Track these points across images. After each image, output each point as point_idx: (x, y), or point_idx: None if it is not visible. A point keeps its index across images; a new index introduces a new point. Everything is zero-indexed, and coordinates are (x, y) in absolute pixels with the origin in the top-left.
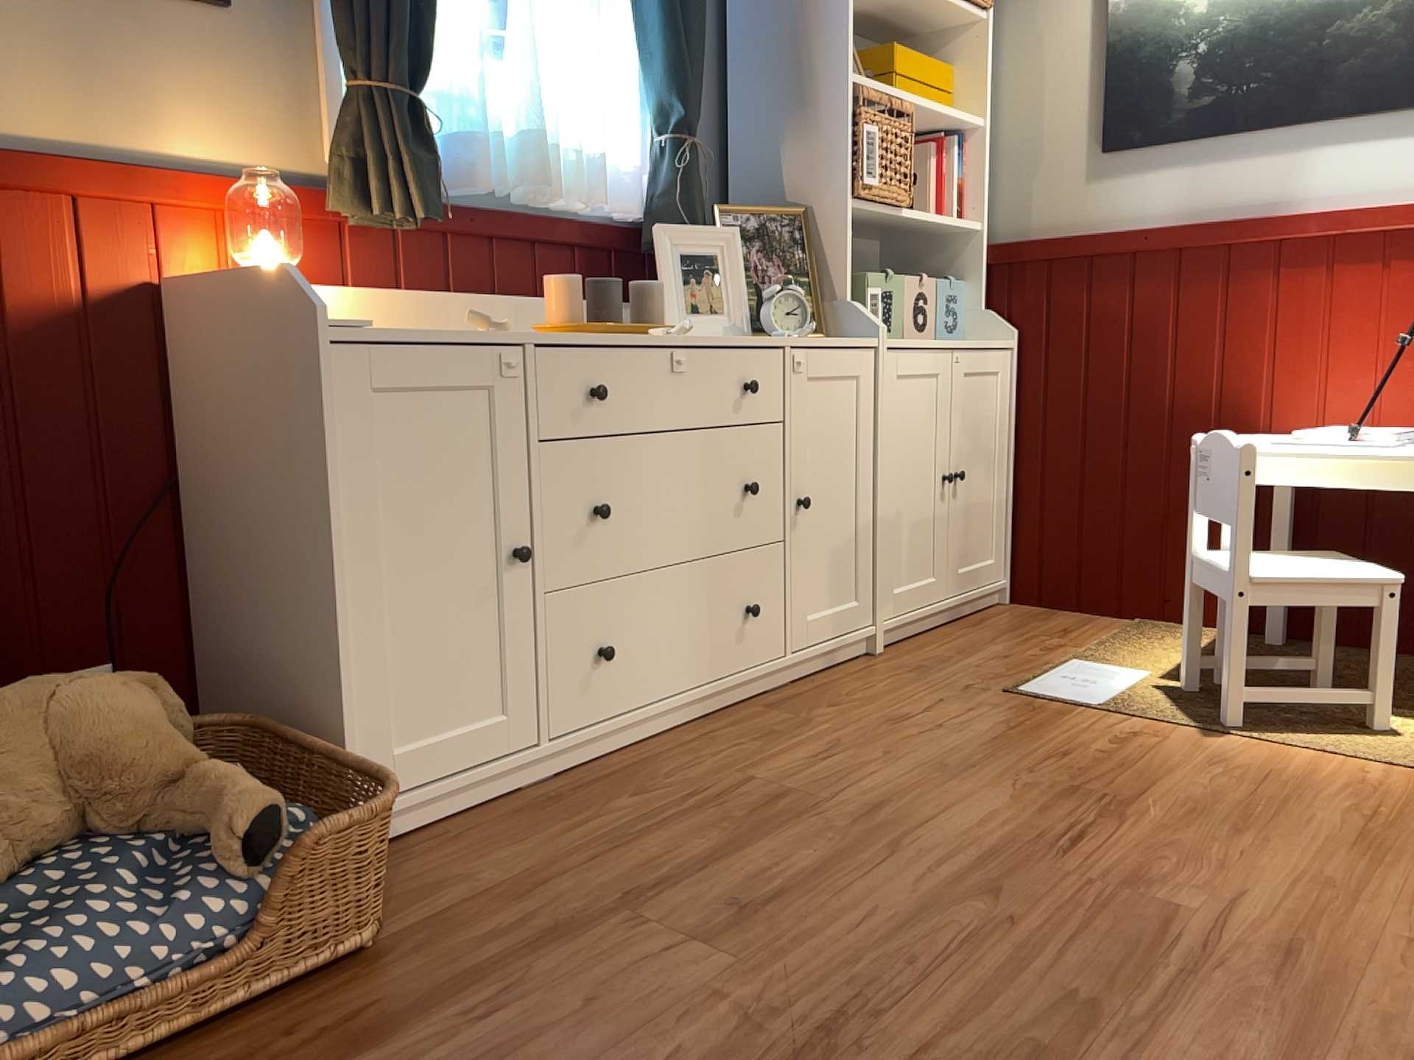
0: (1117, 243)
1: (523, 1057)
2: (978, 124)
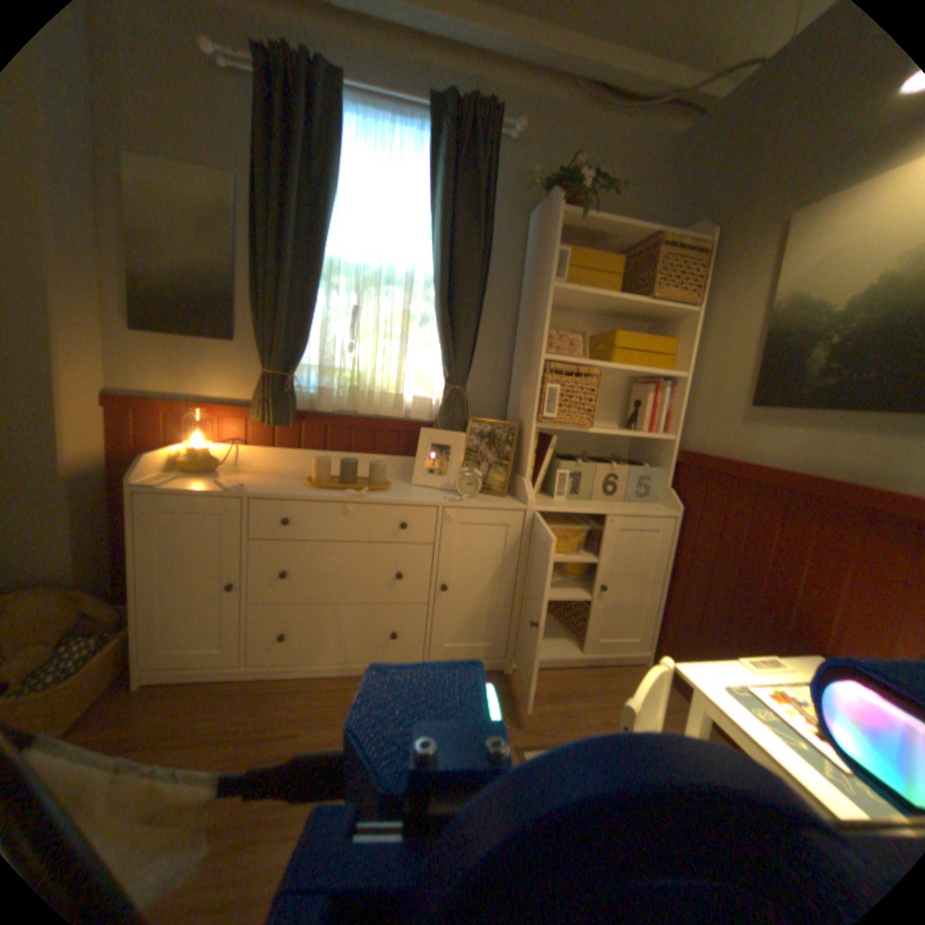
0: (750, 471)
1: None
2: (681, 375)
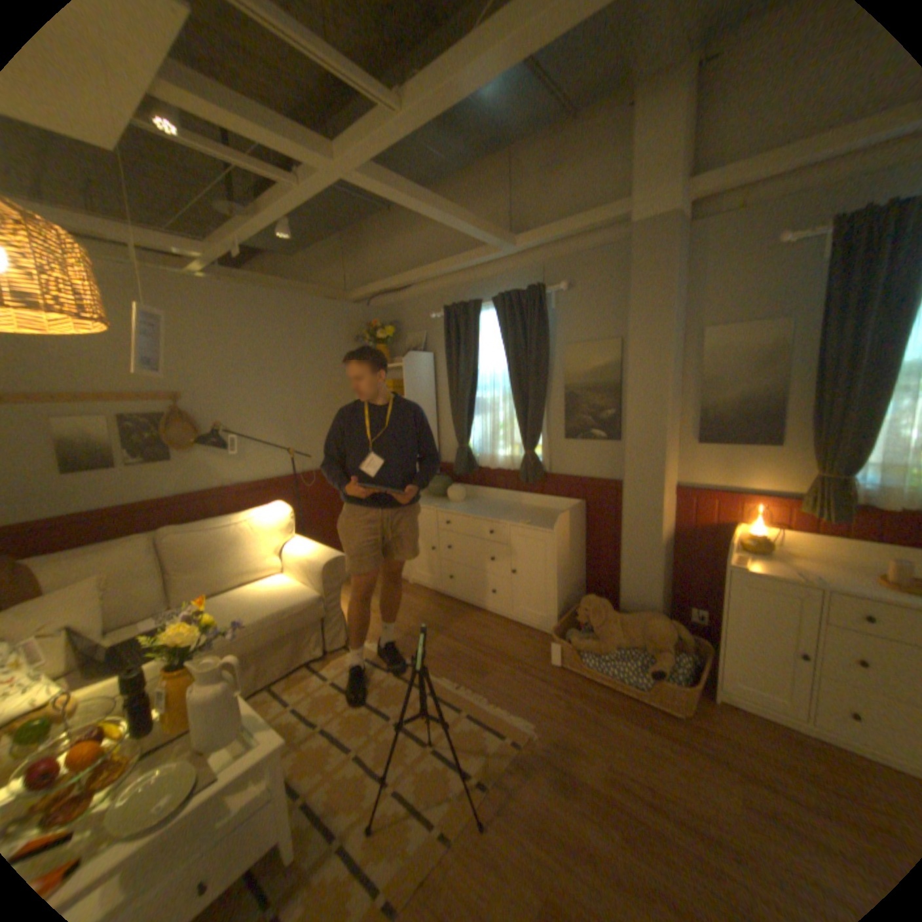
0: None
1: (666, 765)
2: None
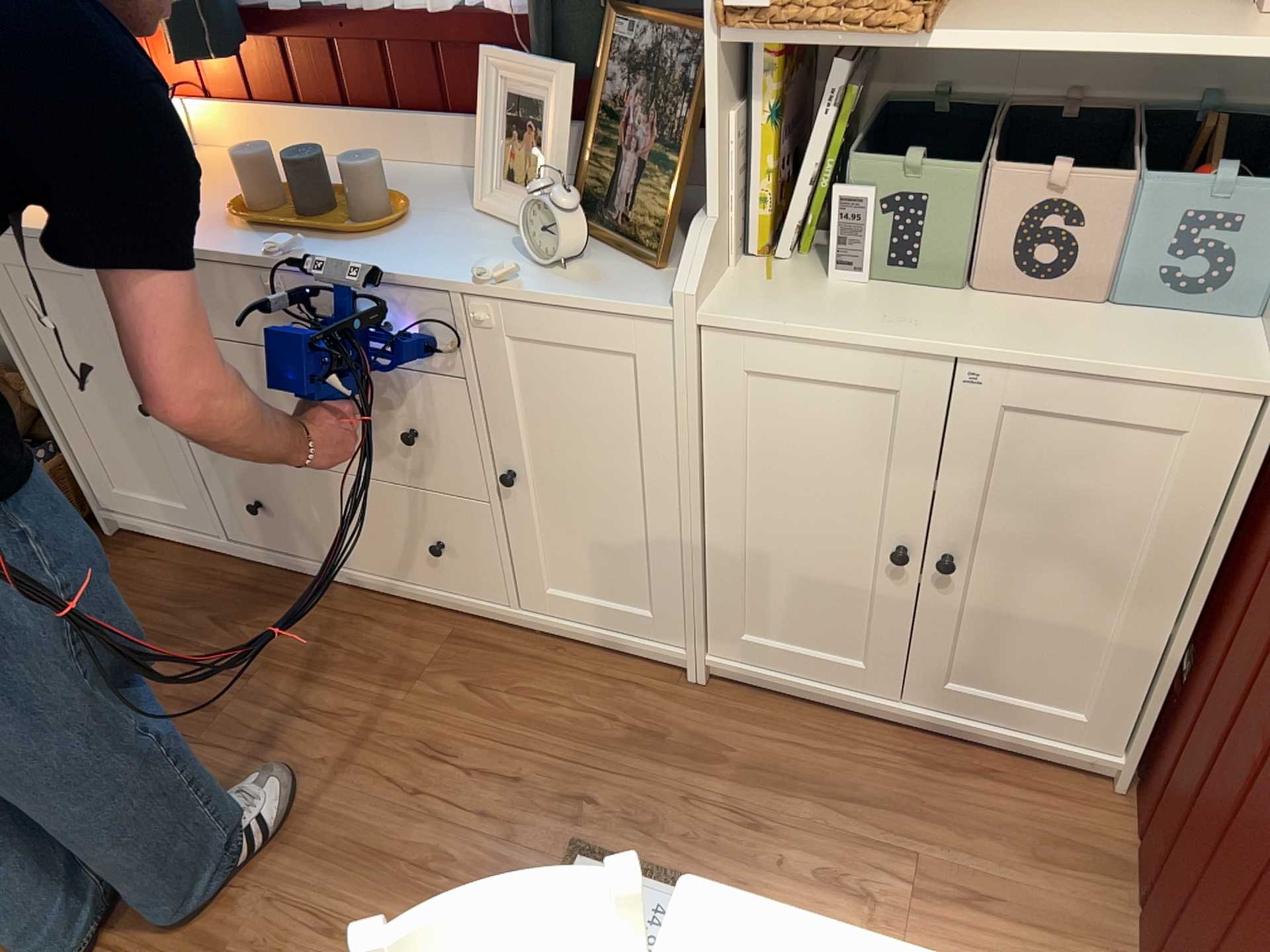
0: None
1: None
2: None
